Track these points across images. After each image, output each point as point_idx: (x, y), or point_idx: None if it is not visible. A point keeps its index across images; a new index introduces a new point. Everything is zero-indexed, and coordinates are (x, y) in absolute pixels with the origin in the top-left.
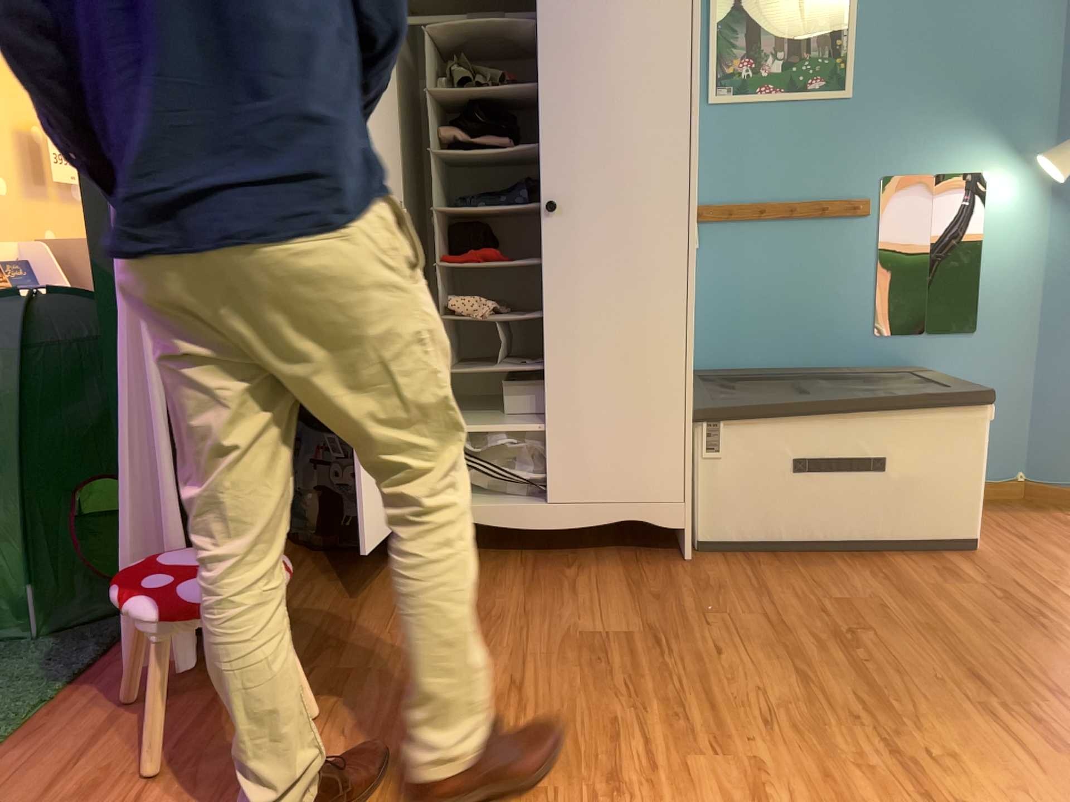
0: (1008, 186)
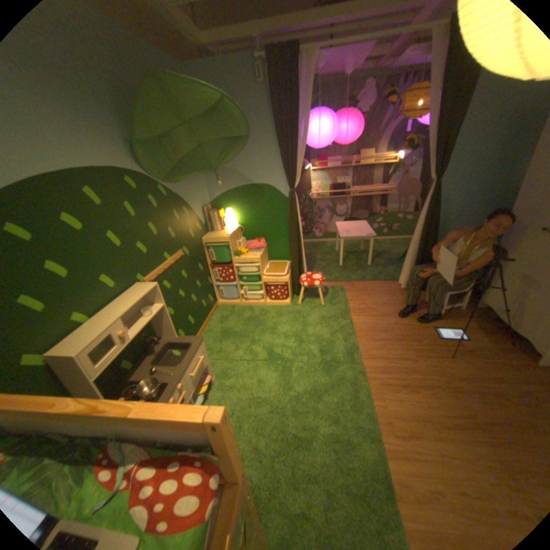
0: None
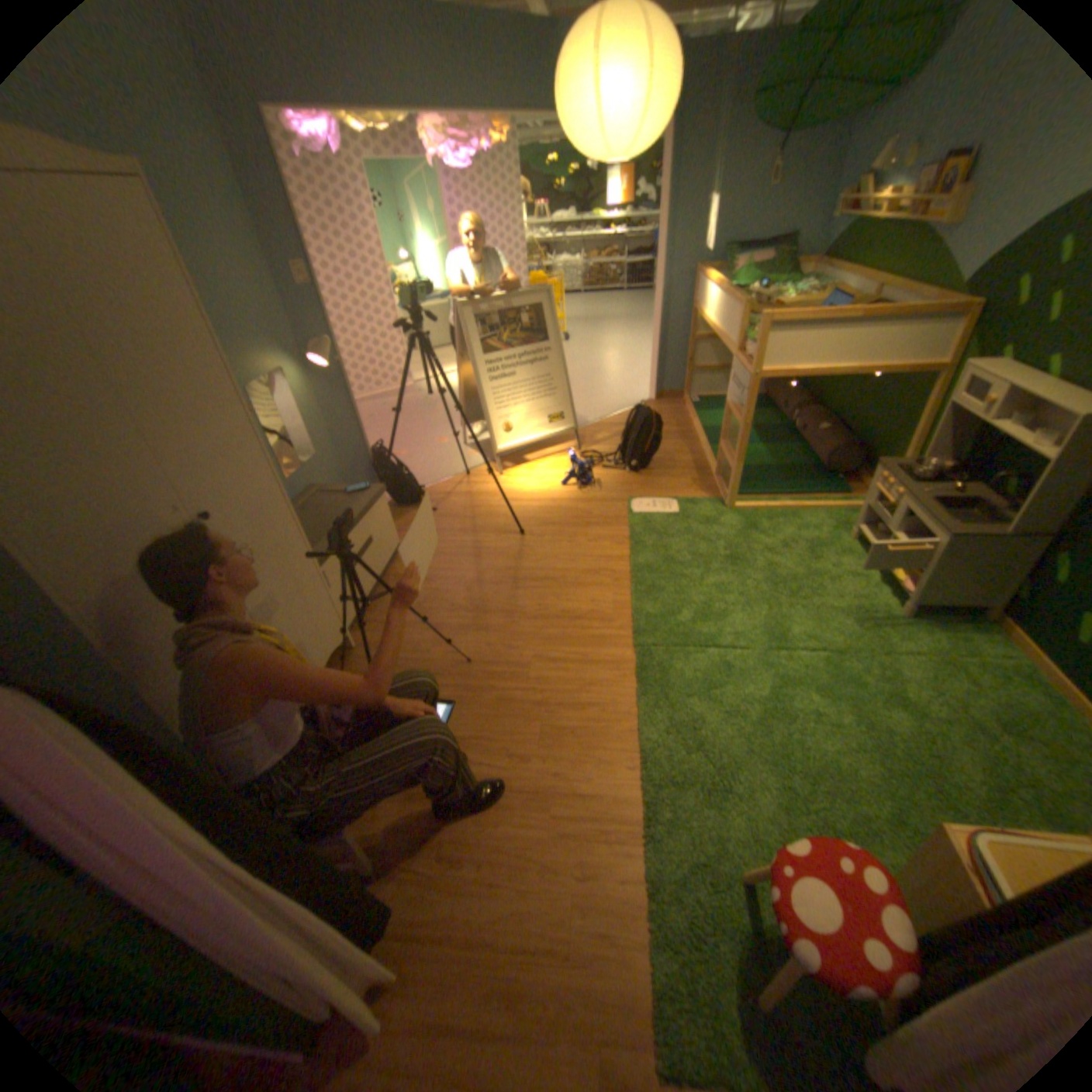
0: (289, 373)
